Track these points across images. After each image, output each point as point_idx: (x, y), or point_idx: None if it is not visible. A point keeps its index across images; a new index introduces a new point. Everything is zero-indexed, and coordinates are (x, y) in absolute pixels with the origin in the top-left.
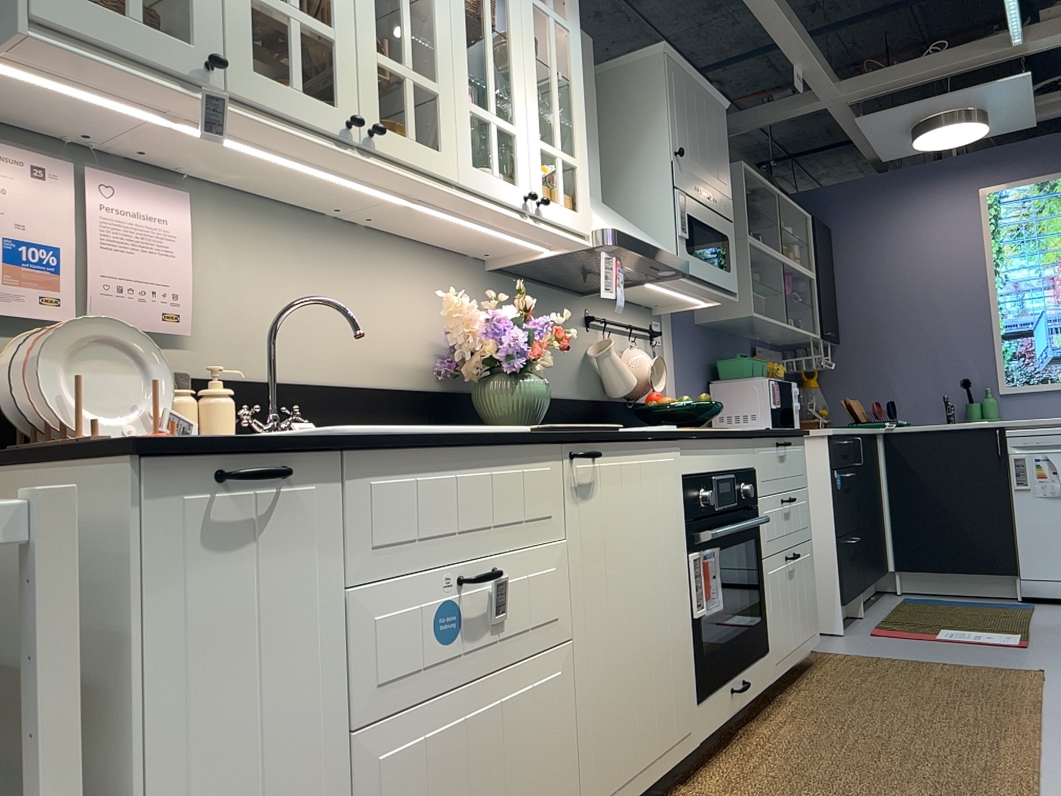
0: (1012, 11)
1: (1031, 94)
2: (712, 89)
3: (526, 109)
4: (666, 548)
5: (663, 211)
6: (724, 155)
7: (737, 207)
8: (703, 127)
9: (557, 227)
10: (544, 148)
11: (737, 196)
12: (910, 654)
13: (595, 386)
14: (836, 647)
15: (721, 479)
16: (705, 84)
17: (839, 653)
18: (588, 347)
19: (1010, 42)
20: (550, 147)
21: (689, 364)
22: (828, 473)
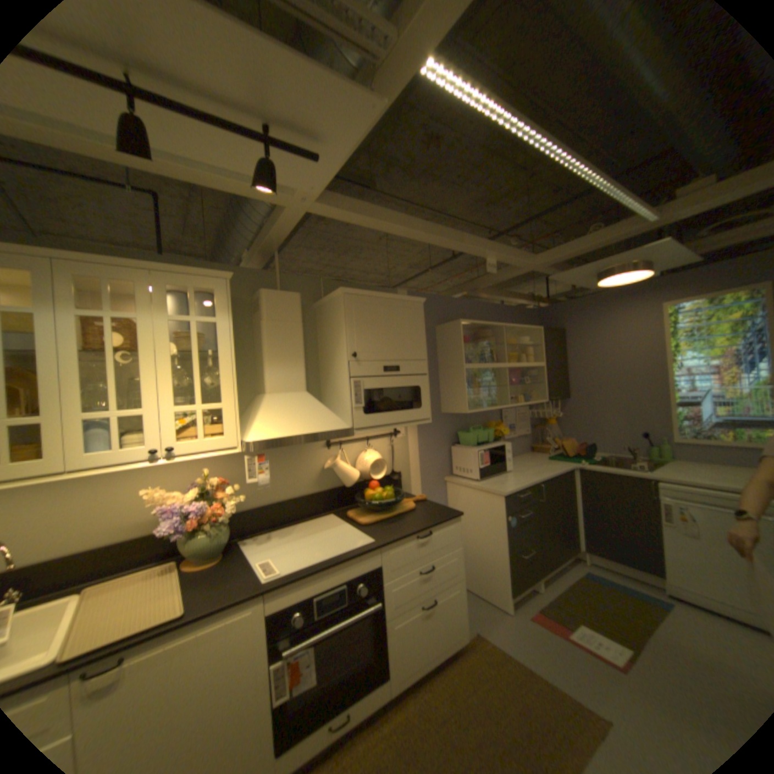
0: (636, 204)
1: (682, 249)
2: (401, 298)
3: (157, 393)
4: (230, 680)
5: (346, 392)
6: (416, 335)
7: (464, 344)
8: (390, 326)
9: (199, 453)
10: (178, 411)
11: (458, 341)
12: (534, 662)
13: (332, 481)
14: (496, 636)
15: (326, 596)
16: (393, 297)
17: (490, 646)
18: (326, 460)
19: (647, 220)
20: (187, 408)
21: (430, 440)
22: (504, 519)
